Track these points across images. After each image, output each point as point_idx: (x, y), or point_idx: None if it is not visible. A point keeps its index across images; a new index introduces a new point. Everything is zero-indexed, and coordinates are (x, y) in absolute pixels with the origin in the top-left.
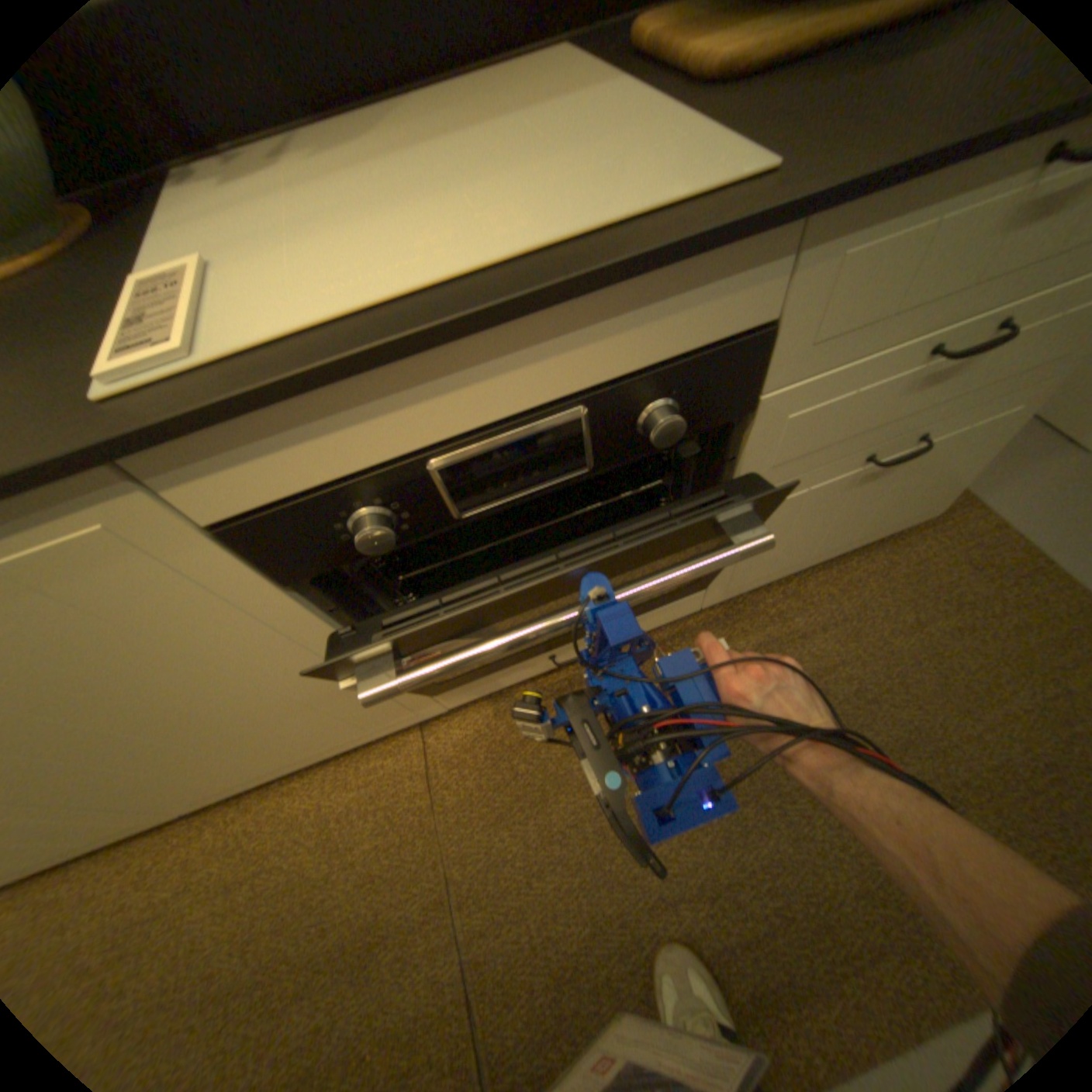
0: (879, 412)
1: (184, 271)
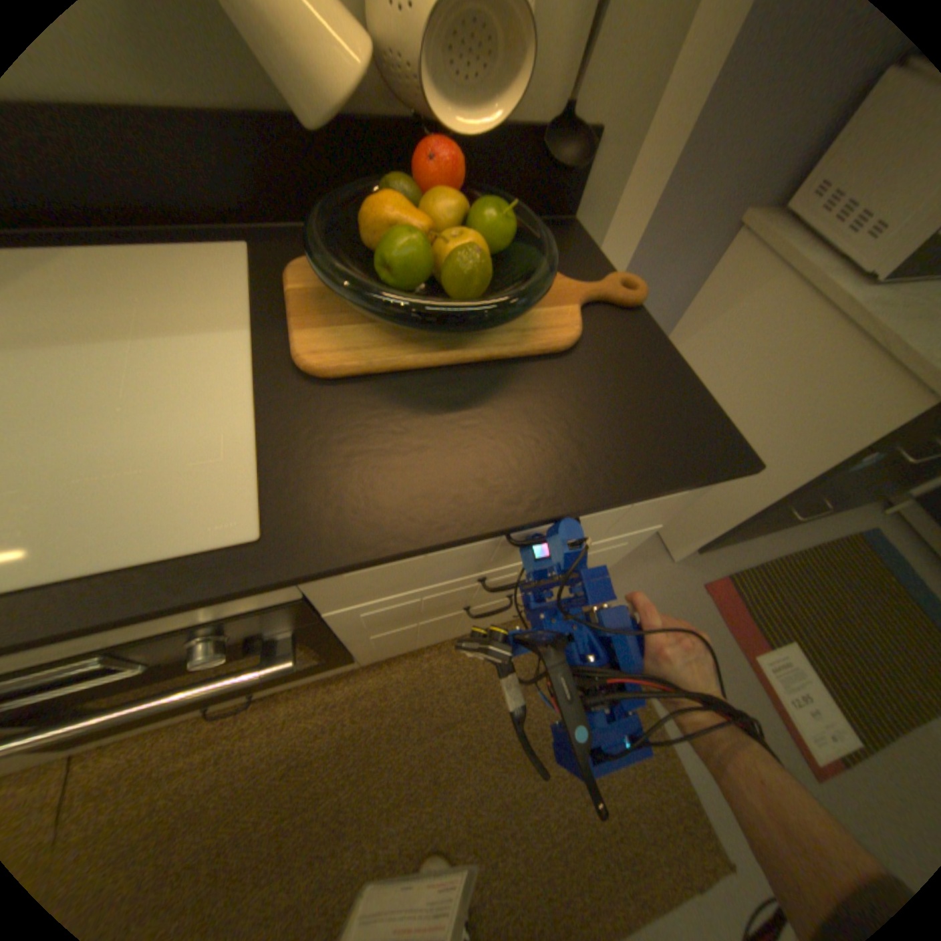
0: (454, 599)
1: None
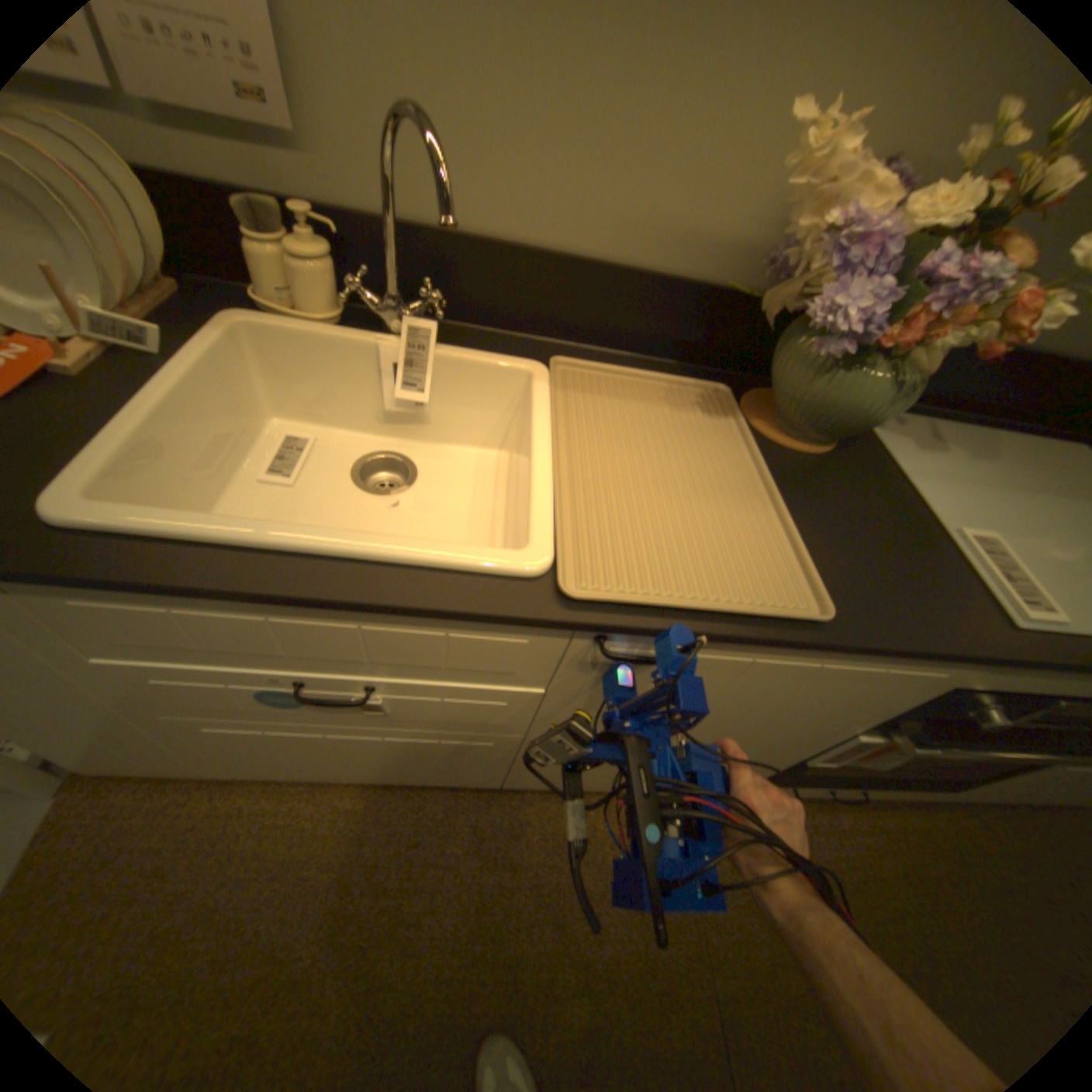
0: None
1: (1007, 547)
